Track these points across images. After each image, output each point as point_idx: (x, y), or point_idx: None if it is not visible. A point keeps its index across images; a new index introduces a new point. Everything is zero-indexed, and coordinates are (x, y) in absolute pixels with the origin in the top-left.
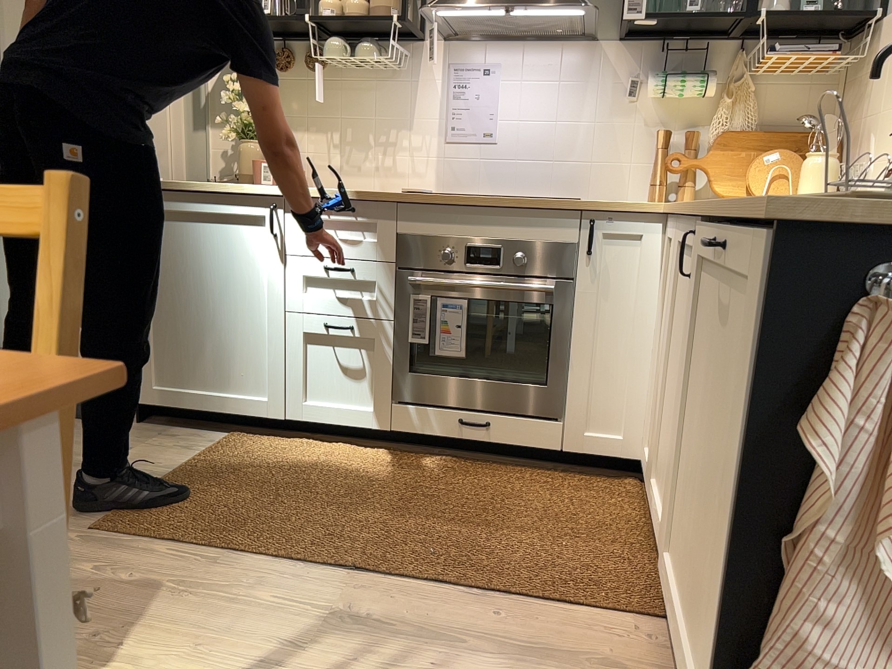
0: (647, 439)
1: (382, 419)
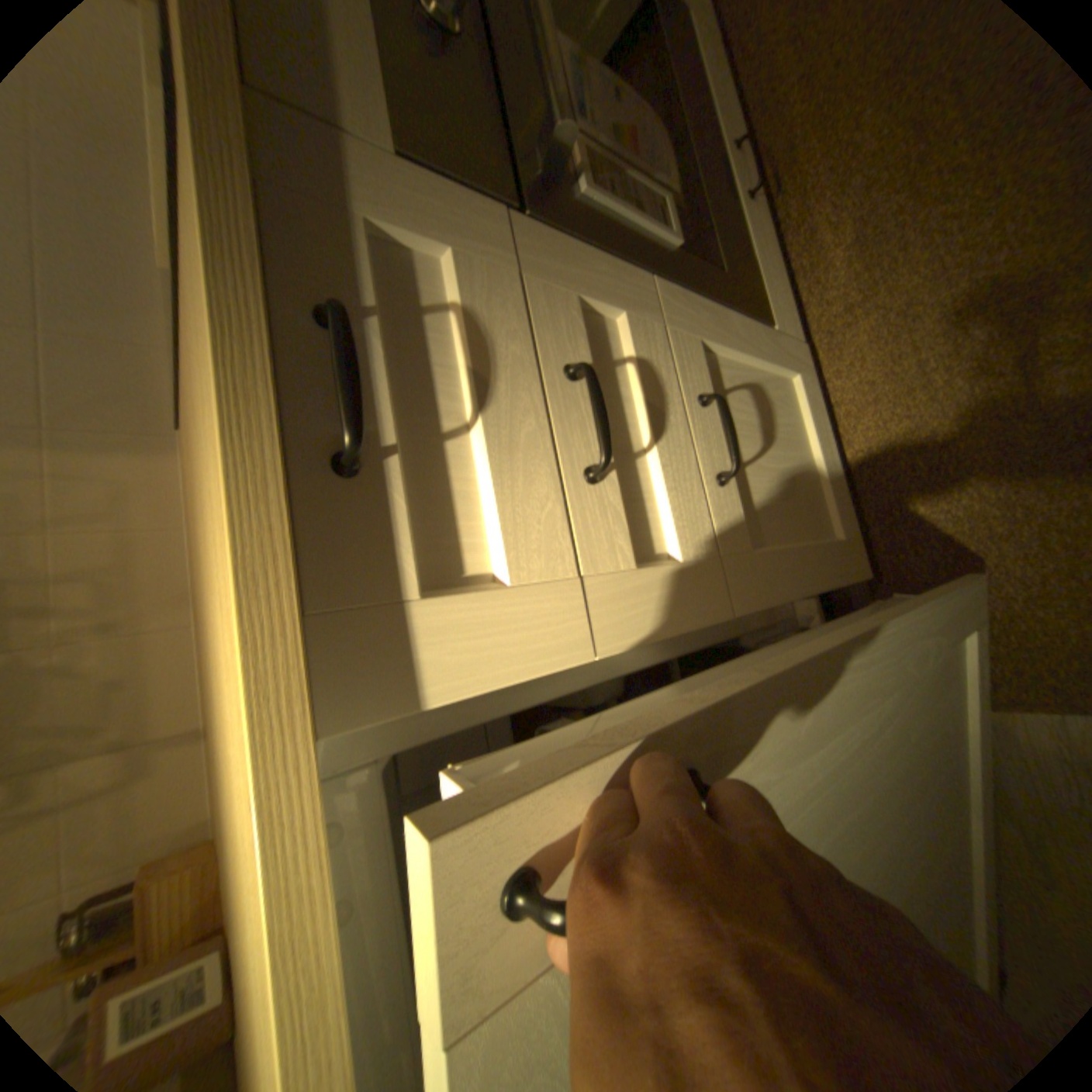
0: None
1: (803, 360)
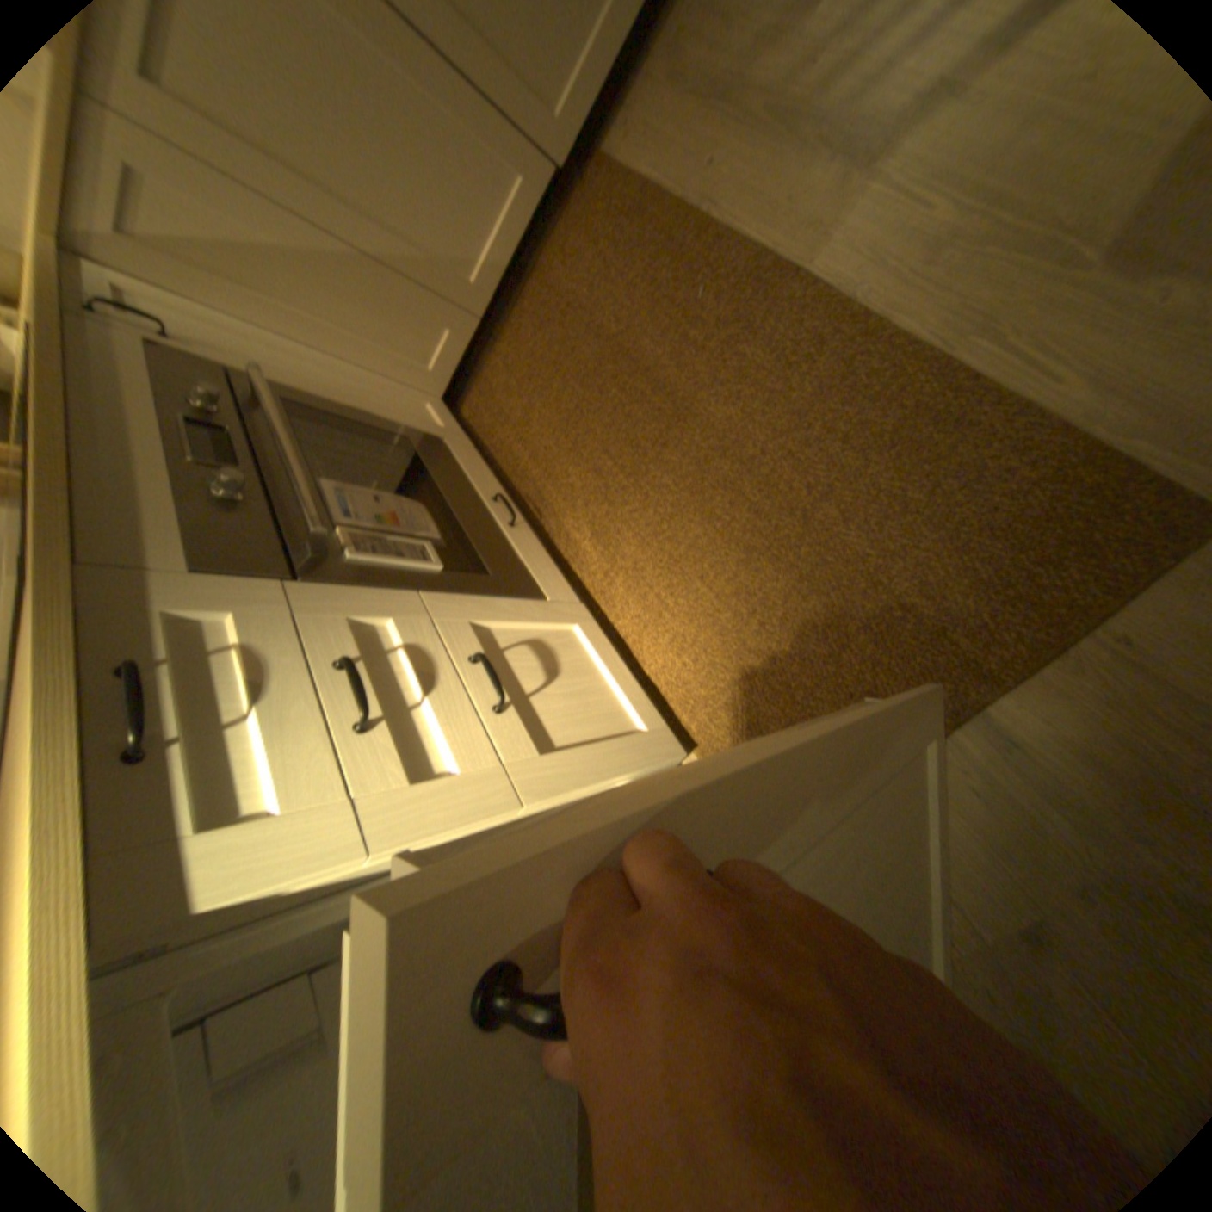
0: (423, 374)
1: (580, 614)
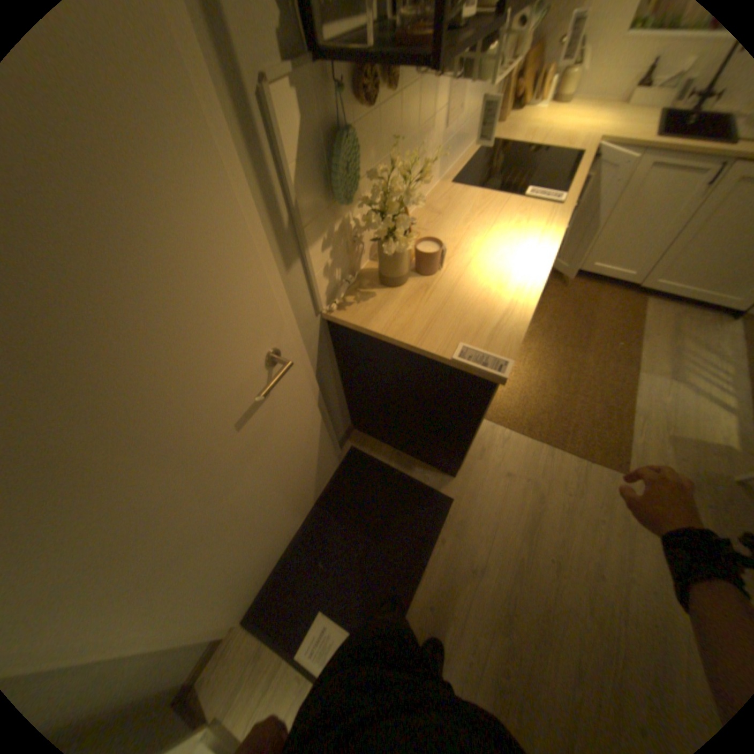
0: None
1: None
